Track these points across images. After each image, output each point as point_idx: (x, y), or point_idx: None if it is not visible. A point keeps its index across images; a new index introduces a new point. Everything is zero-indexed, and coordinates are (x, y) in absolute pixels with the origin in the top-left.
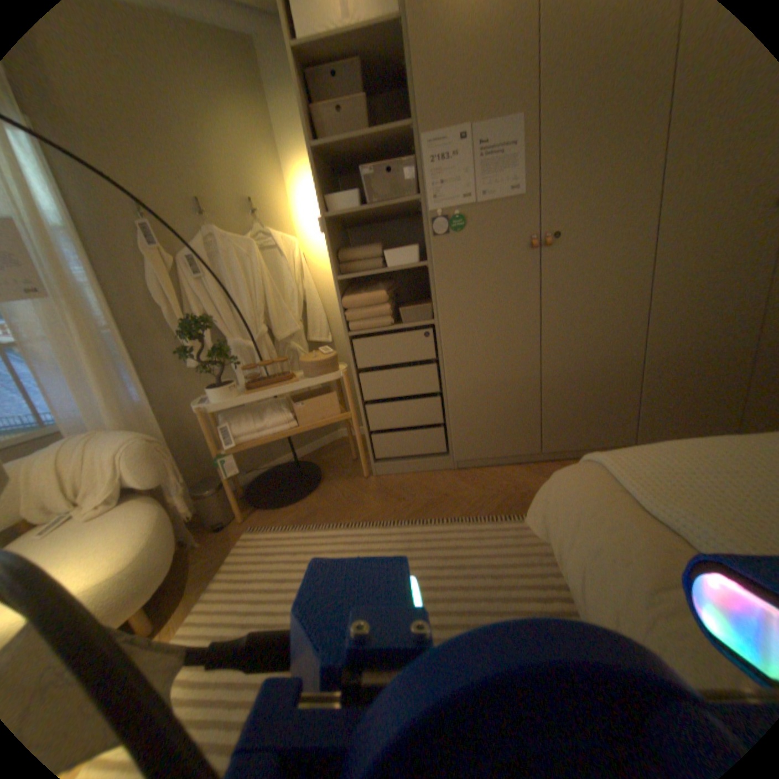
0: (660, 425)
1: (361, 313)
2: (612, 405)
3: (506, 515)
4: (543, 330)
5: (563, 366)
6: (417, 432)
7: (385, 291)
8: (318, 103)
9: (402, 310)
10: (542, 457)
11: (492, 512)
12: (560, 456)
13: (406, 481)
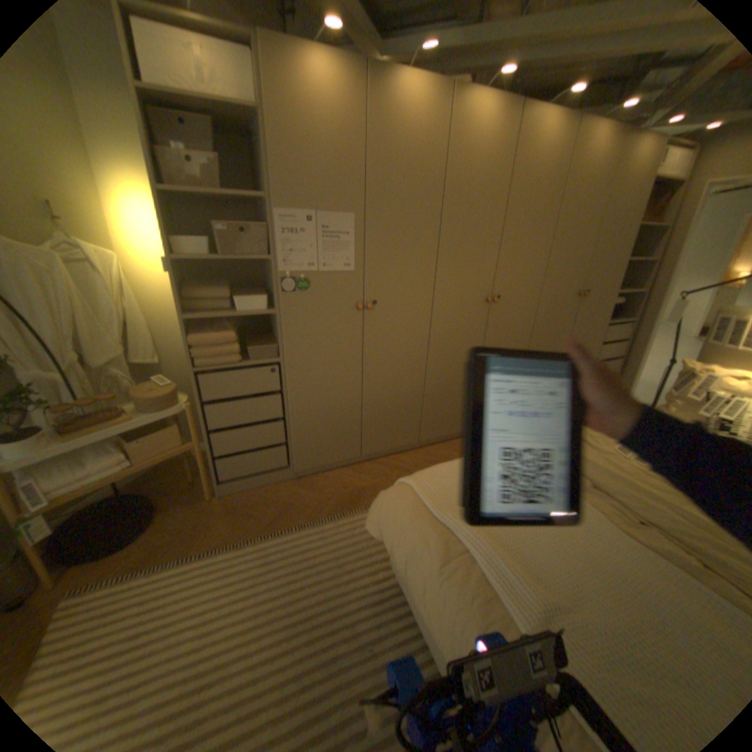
0: (432, 429)
1: (210, 353)
2: (406, 418)
3: (341, 514)
4: (364, 369)
5: (377, 394)
6: (263, 453)
7: (234, 332)
8: (163, 146)
9: (251, 350)
10: (362, 459)
11: (331, 514)
12: (374, 456)
13: (252, 499)
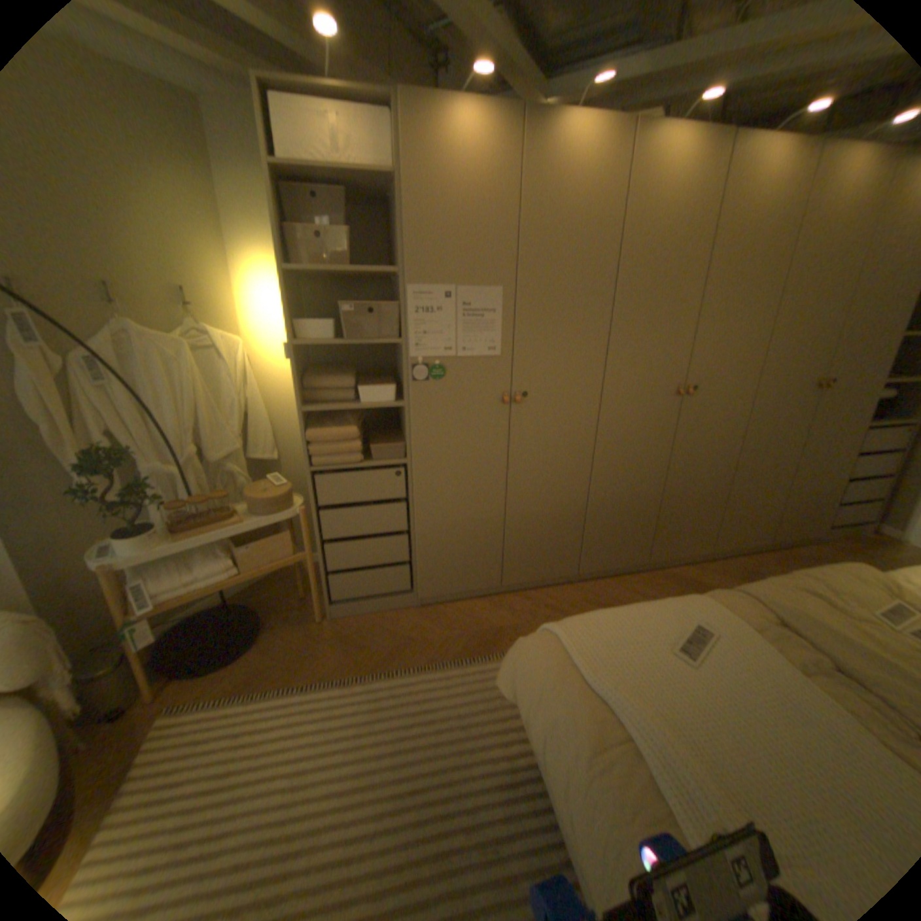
0: (598, 559)
1: (329, 451)
2: (562, 542)
3: (471, 659)
4: (509, 477)
5: (525, 509)
6: (382, 572)
7: (357, 427)
8: (294, 222)
9: (375, 449)
10: (503, 591)
11: (459, 657)
12: (518, 588)
13: (367, 626)
